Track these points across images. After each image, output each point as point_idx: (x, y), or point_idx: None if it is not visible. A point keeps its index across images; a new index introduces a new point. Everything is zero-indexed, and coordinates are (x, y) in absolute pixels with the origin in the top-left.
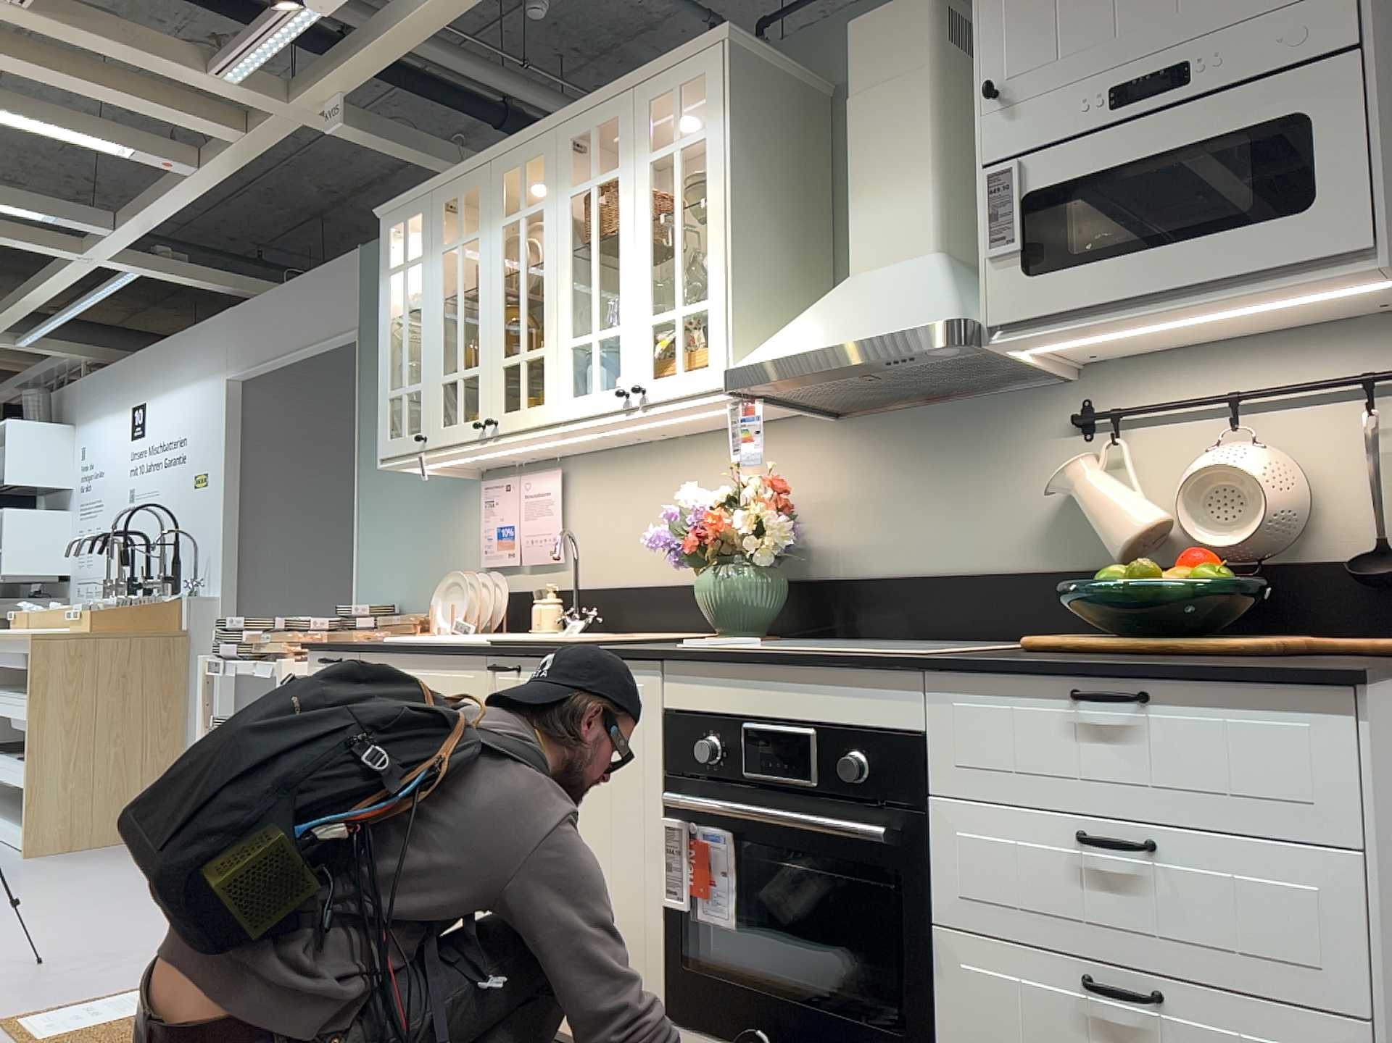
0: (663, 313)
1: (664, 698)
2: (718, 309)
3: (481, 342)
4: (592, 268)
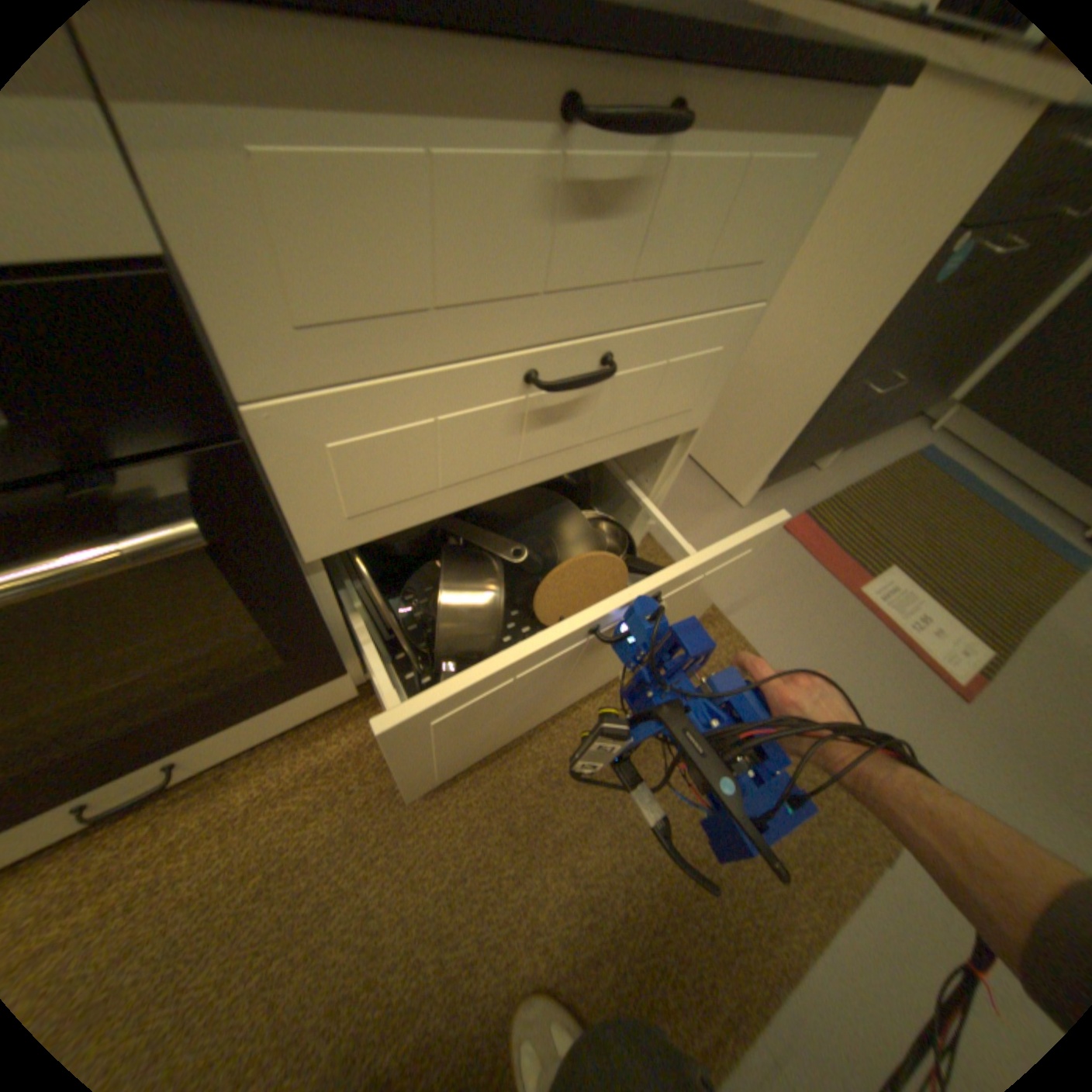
0: None
1: None
2: None
3: None
4: None
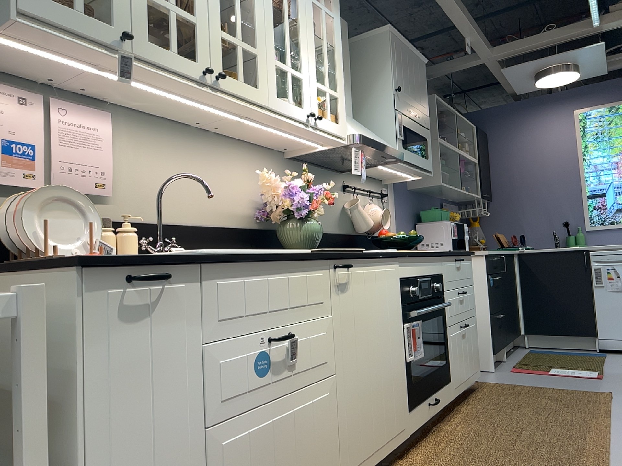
0: (323, 86)
1: (399, 273)
2: (343, 102)
3: (199, 0)
4: (286, 28)
